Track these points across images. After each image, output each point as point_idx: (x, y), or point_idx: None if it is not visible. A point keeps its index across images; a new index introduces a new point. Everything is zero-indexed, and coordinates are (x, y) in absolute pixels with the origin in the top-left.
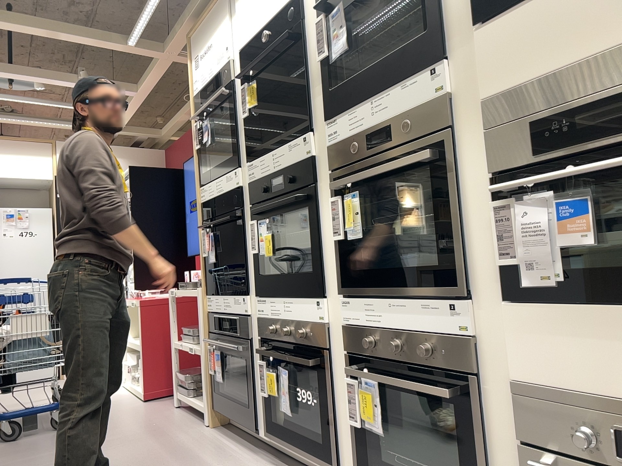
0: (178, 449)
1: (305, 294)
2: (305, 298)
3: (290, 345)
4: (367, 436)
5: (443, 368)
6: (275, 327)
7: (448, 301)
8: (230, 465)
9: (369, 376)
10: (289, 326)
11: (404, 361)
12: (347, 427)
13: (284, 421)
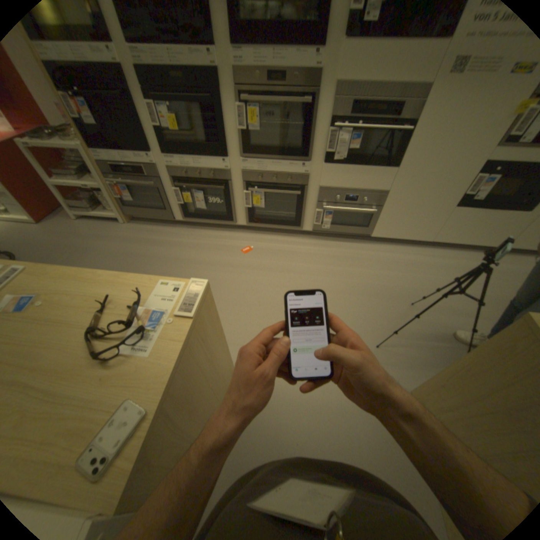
0: (131, 241)
1: (213, 156)
2: (212, 158)
3: (200, 180)
4: (253, 210)
5: (294, 185)
6: (186, 172)
7: (301, 163)
8: (172, 237)
9: (262, 192)
10: (198, 171)
11: (276, 184)
12: (240, 208)
13: (193, 212)
